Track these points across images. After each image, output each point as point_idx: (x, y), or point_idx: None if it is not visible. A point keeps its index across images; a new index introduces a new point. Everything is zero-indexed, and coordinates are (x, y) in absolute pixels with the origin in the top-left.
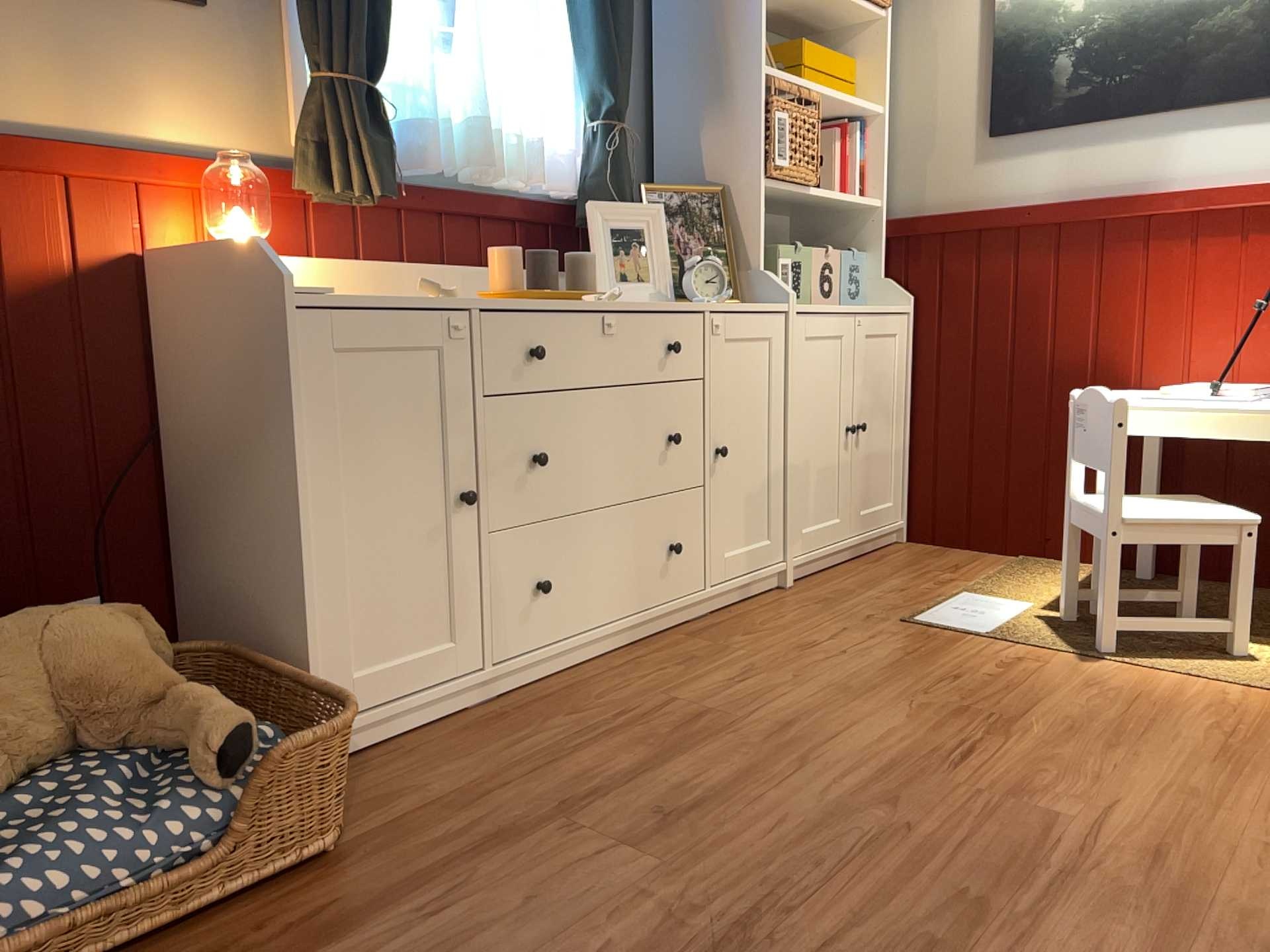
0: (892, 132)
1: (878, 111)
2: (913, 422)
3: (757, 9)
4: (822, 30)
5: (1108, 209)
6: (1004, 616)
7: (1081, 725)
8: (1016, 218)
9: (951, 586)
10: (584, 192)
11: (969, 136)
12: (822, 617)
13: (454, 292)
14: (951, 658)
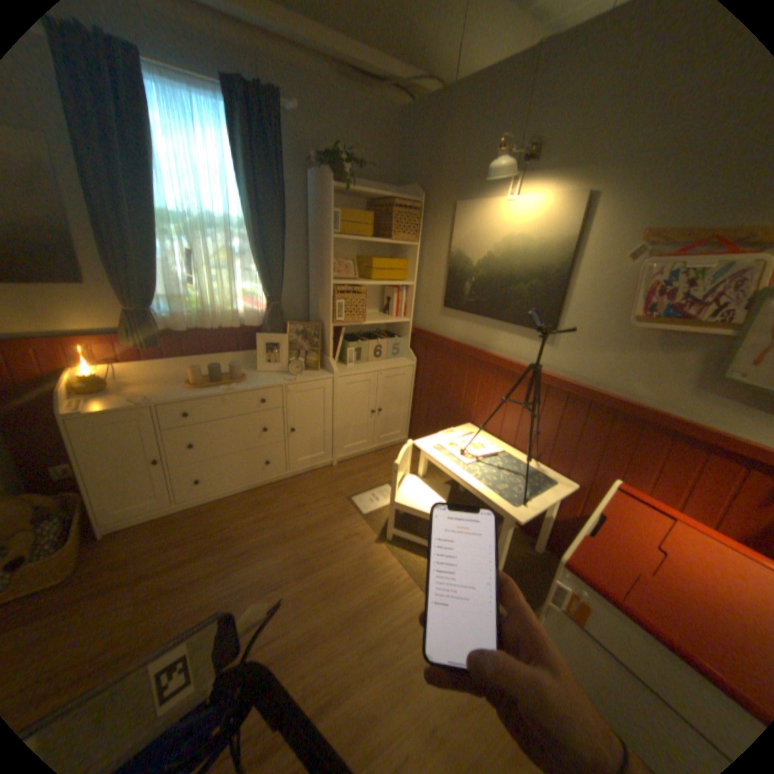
0: (418, 292)
1: (409, 285)
2: (412, 404)
3: (329, 259)
4: (396, 244)
5: (472, 353)
6: (382, 506)
7: (329, 584)
8: (446, 344)
9: (387, 480)
10: (263, 325)
11: (439, 304)
12: (323, 490)
13: (145, 401)
14: (335, 528)
